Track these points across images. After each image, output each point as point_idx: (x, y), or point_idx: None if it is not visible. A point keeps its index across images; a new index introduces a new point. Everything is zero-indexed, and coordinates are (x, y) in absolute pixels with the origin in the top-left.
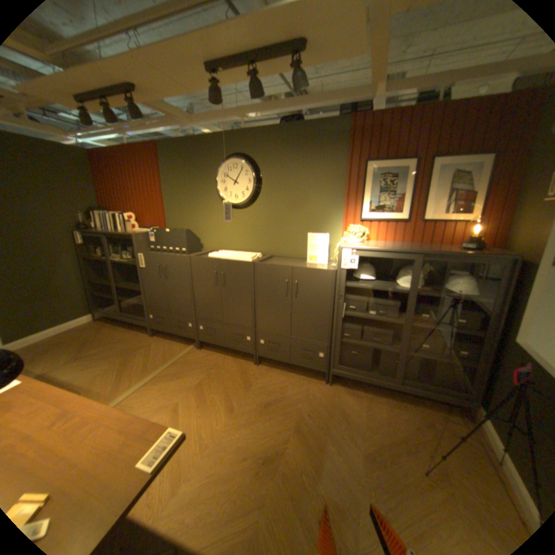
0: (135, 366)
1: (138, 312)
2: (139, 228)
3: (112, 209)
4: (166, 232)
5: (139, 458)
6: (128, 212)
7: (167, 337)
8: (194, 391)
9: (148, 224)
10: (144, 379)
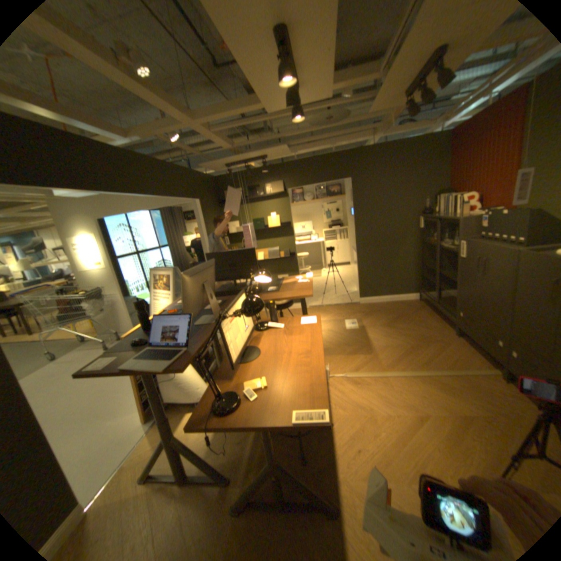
0: (422, 356)
1: (459, 305)
2: (482, 209)
3: (461, 189)
4: (503, 213)
5: (300, 409)
6: (476, 190)
7: (476, 346)
8: (459, 421)
9: (494, 204)
10: (420, 372)
